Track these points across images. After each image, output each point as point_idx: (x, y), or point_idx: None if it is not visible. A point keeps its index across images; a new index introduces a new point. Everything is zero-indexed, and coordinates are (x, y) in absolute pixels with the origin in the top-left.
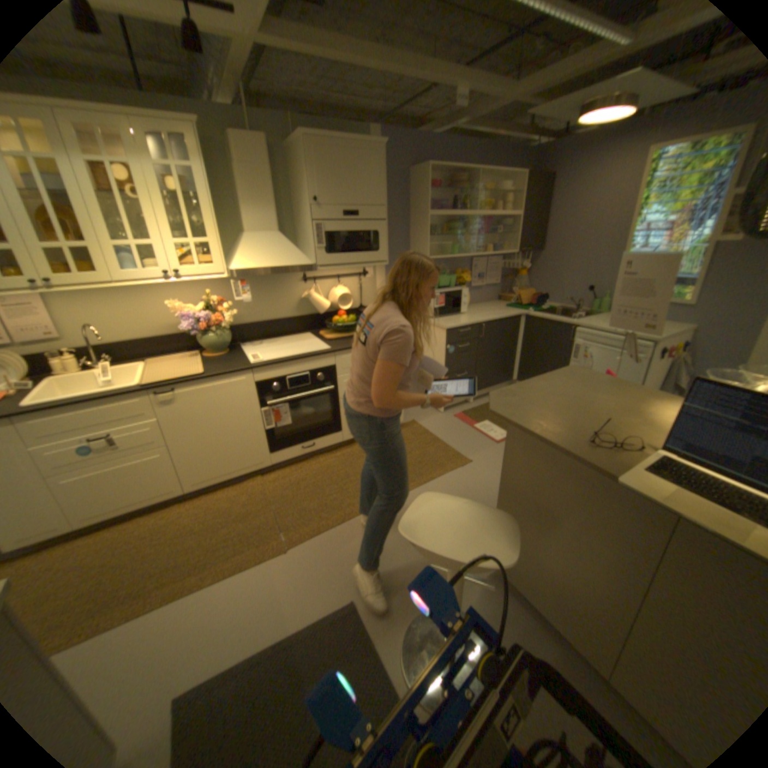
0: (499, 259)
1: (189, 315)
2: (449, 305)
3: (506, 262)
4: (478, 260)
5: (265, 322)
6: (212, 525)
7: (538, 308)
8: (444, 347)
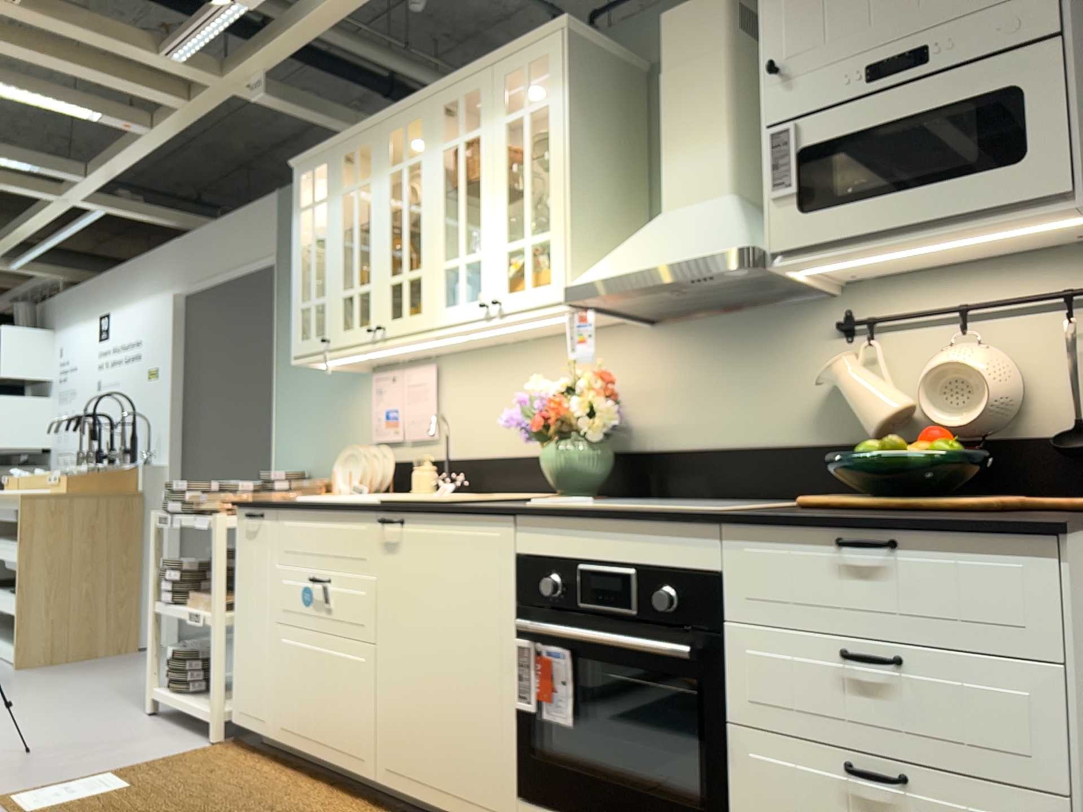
0: None
1: (532, 396)
2: None
3: None
4: None
5: (724, 446)
6: None
7: None
8: None
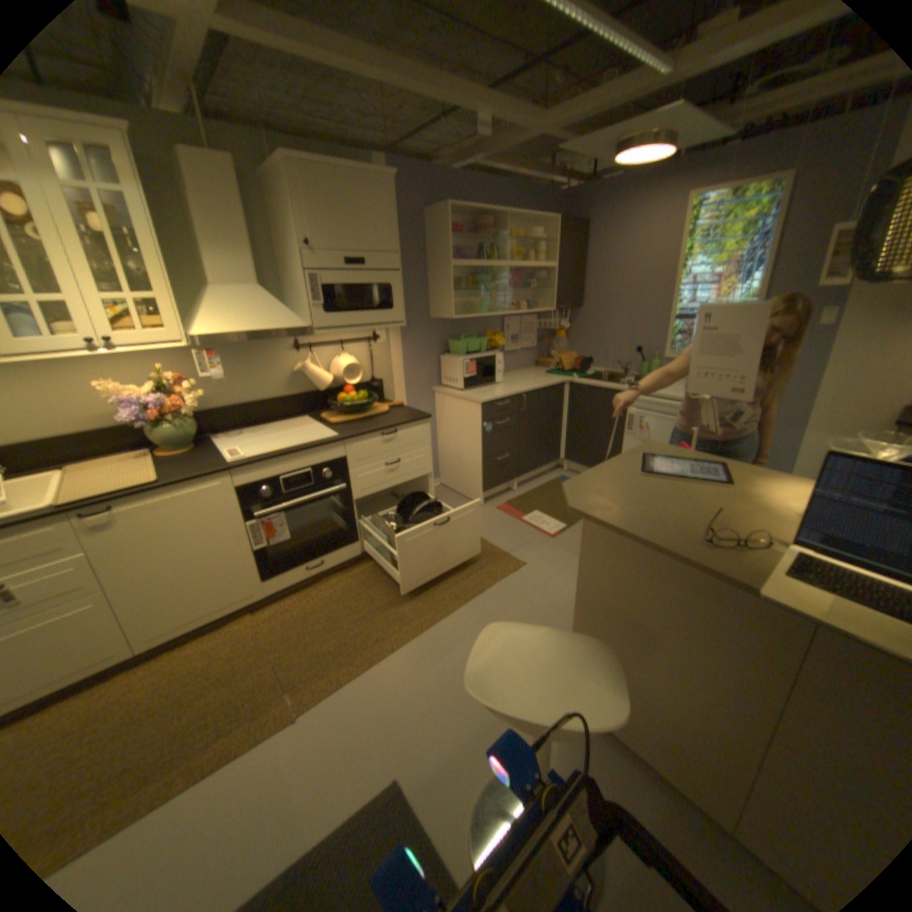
0: (533, 319)
1: (131, 399)
2: (482, 374)
3: (541, 323)
4: (510, 320)
5: (246, 404)
6: (181, 696)
7: (582, 374)
8: (480, 426)
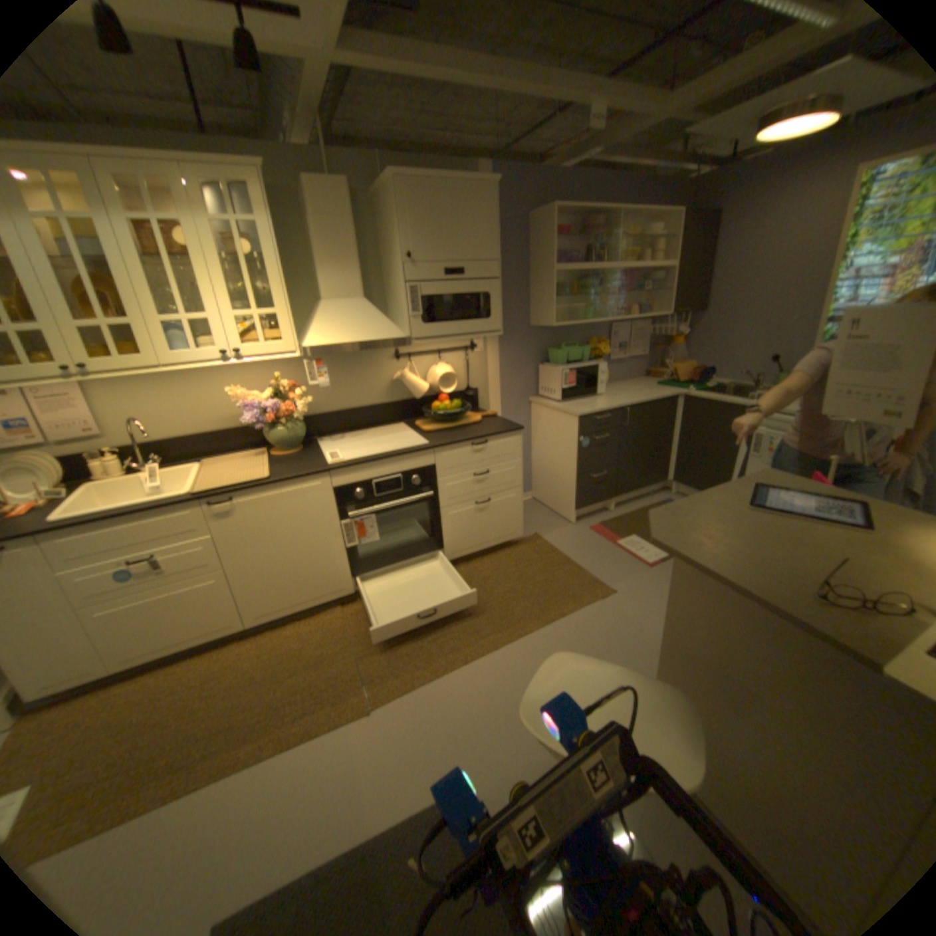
0: (646, 324)
1: (254, 403)
2: (582, 385)
3: (656, 328)
4: (619, 325)
5: (349, 410)
6: (278, 672)
7: (701, 385)
8: (576, 439)
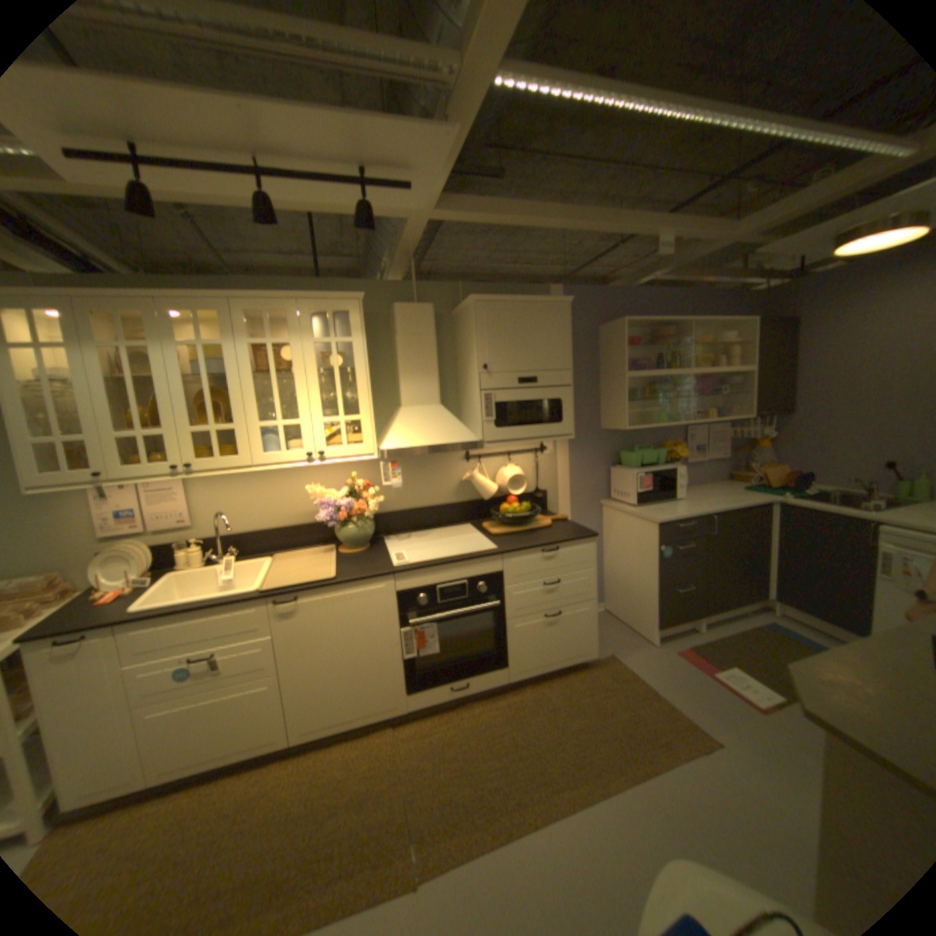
0: (726, 426)
1: (329, 501)
2: (659, 489)
3: (737, 430)
4: (696, 428)
5: (417, 508)
6: (317, 808)
7: (799, 492)
8: (657, 548)
